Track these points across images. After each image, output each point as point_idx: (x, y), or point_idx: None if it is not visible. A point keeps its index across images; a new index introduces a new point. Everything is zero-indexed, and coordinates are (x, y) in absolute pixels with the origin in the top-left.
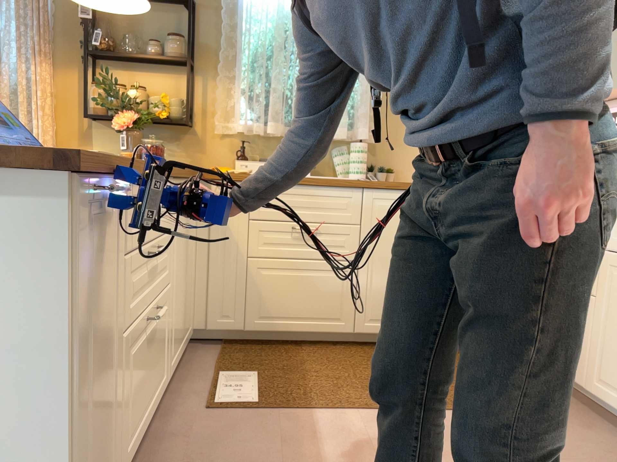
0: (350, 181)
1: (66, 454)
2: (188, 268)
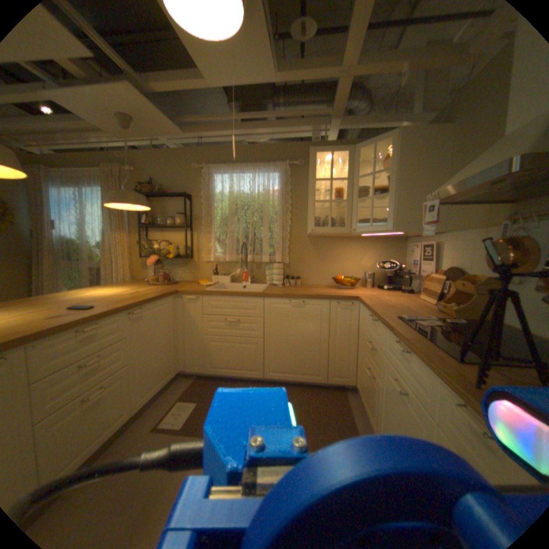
0: (255, 294)
1: None
2: (163, 345)
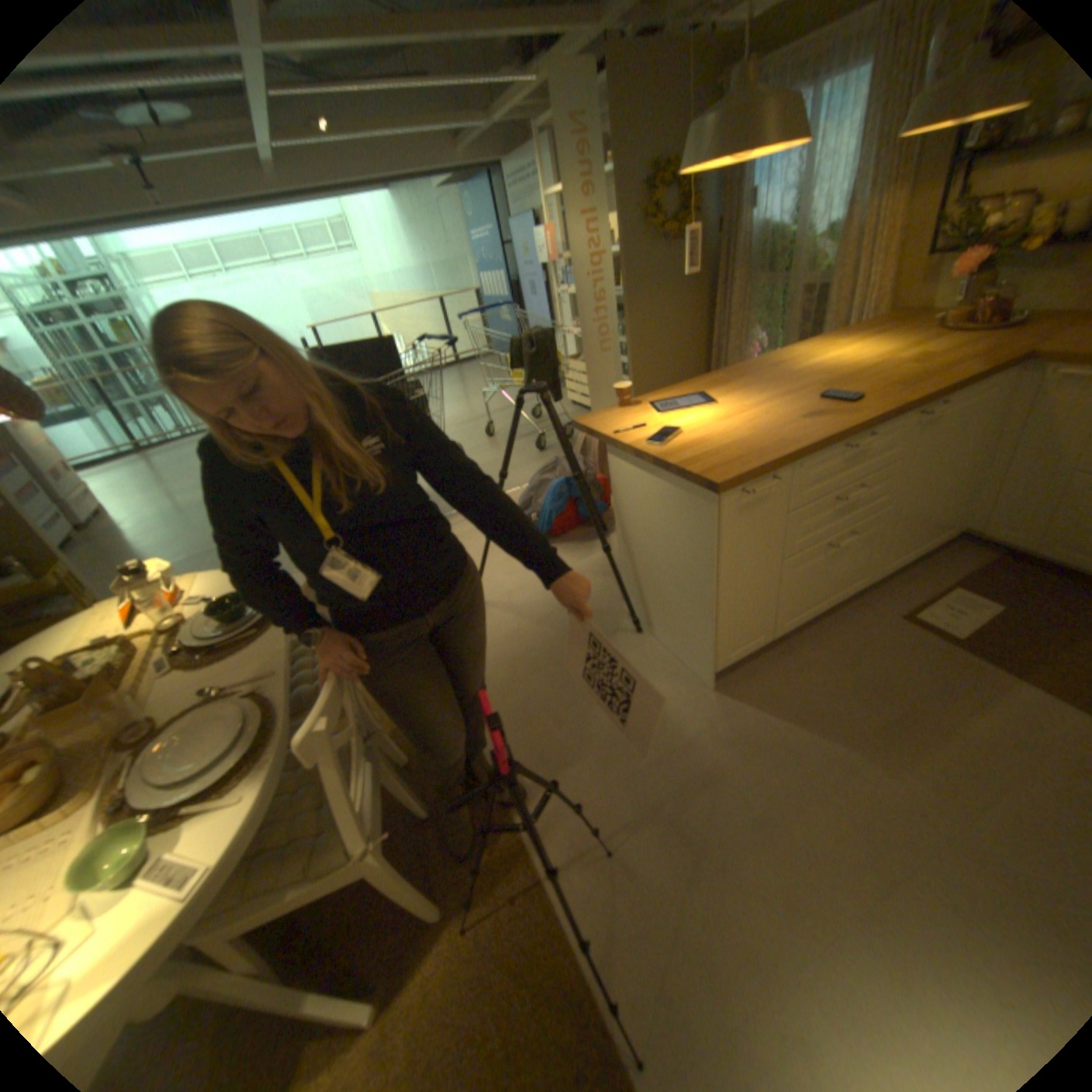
0: None
1: (720, 619)
2: (960, 475)
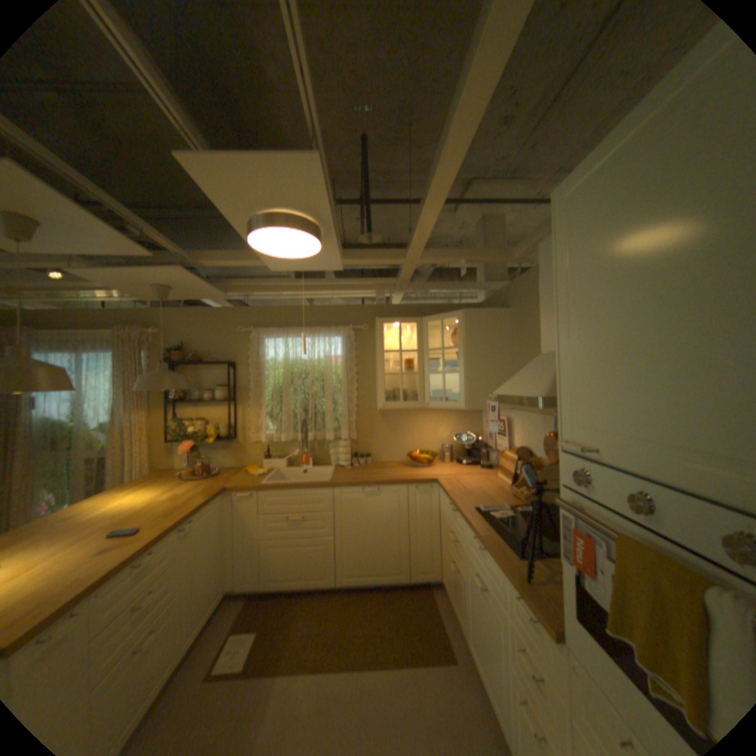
0: (323, 484)
1: None
2: (211, 561)
